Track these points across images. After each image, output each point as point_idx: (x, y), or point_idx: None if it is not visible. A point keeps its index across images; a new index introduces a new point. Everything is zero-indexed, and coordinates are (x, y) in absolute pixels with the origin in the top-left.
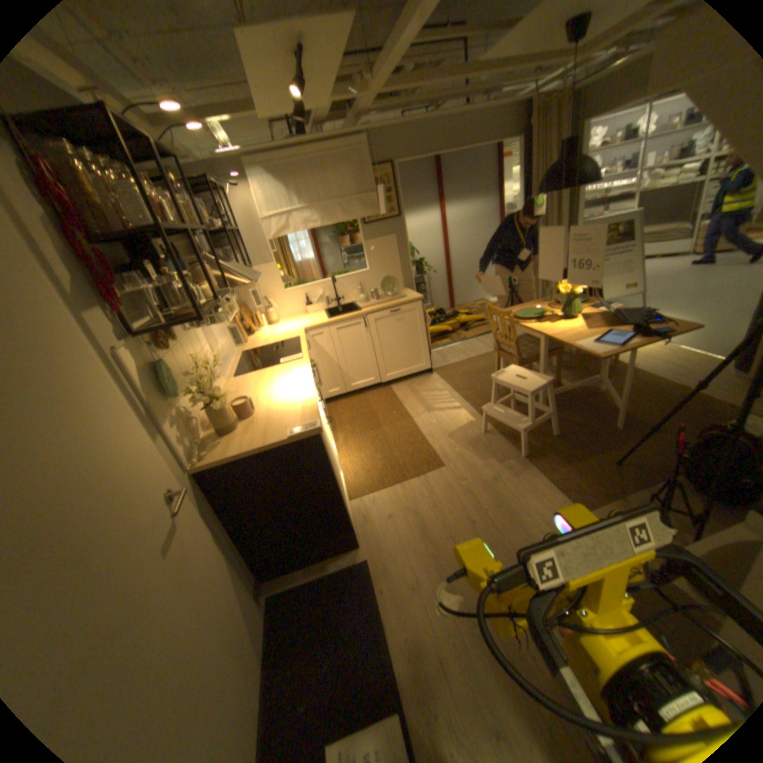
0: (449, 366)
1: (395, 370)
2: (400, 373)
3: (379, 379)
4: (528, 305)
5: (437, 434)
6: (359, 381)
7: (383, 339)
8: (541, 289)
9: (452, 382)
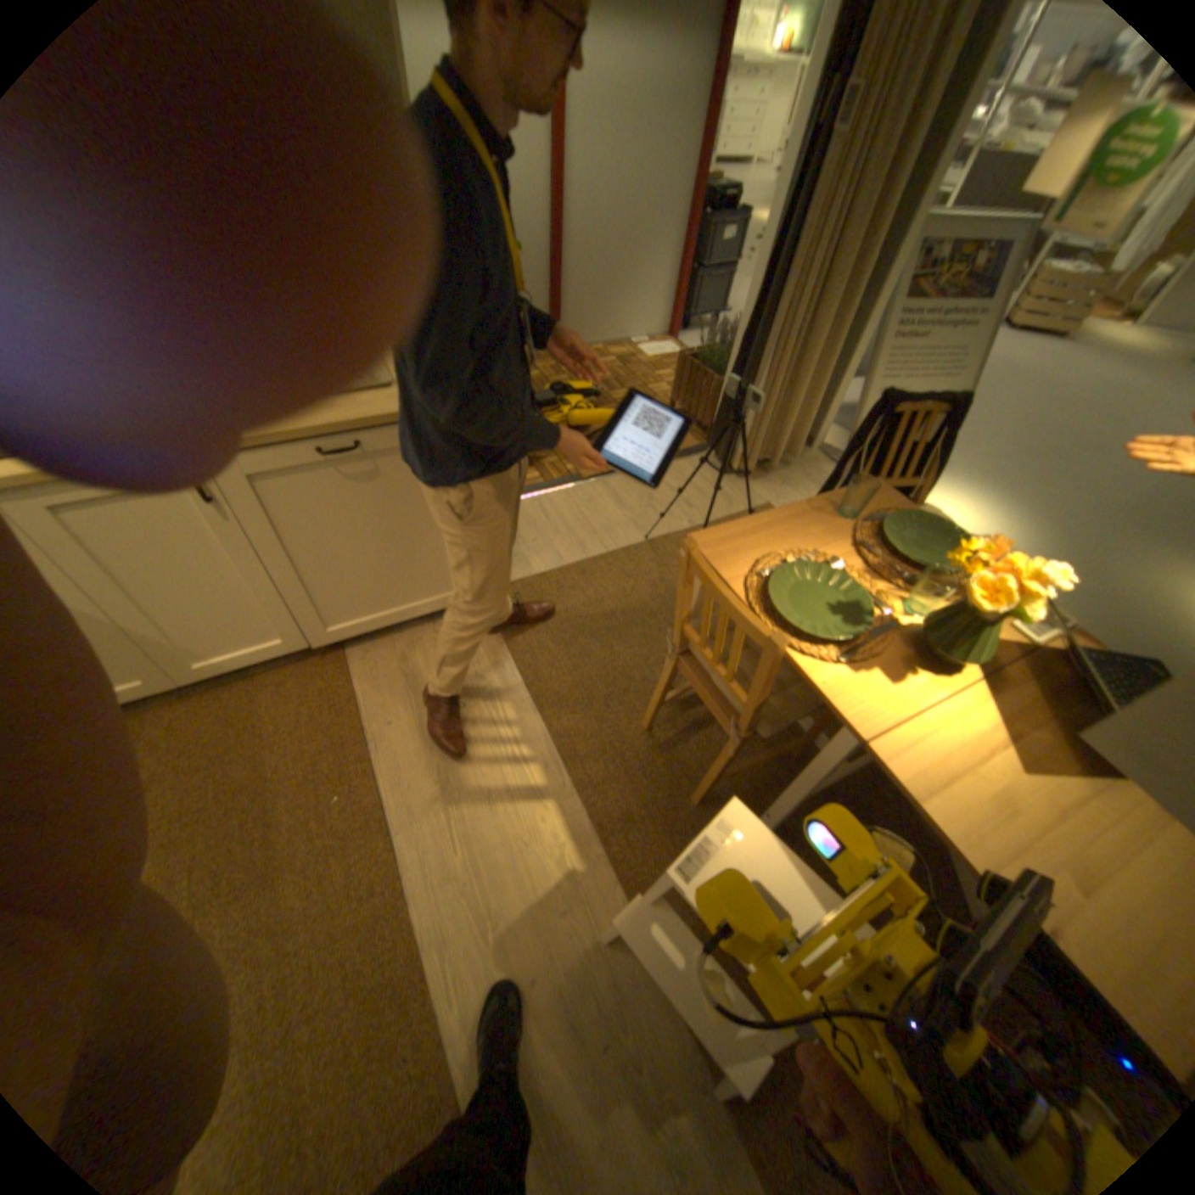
0: (528, 584)
1: (357, 614)
2: (376, 620)
3: (301, 641)
4: (795, 526)
5: (459, 943)
6: (219, 654)
7: (296, 536)
8: (781, 387)
9: (528, 661)
